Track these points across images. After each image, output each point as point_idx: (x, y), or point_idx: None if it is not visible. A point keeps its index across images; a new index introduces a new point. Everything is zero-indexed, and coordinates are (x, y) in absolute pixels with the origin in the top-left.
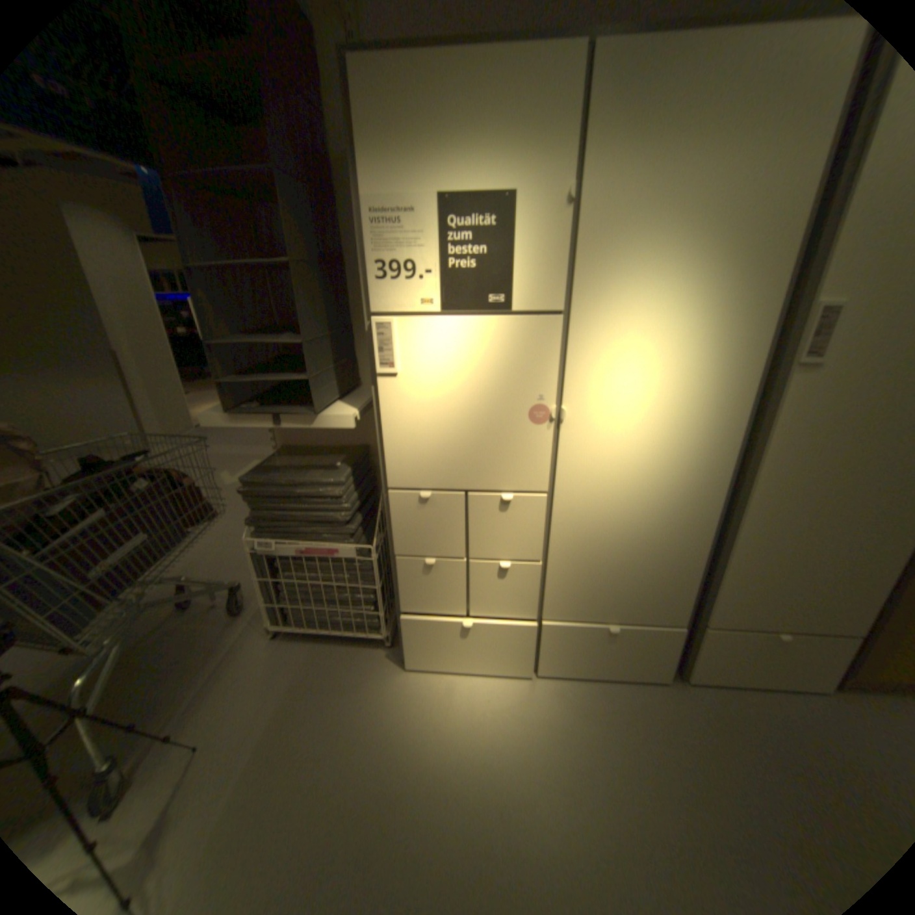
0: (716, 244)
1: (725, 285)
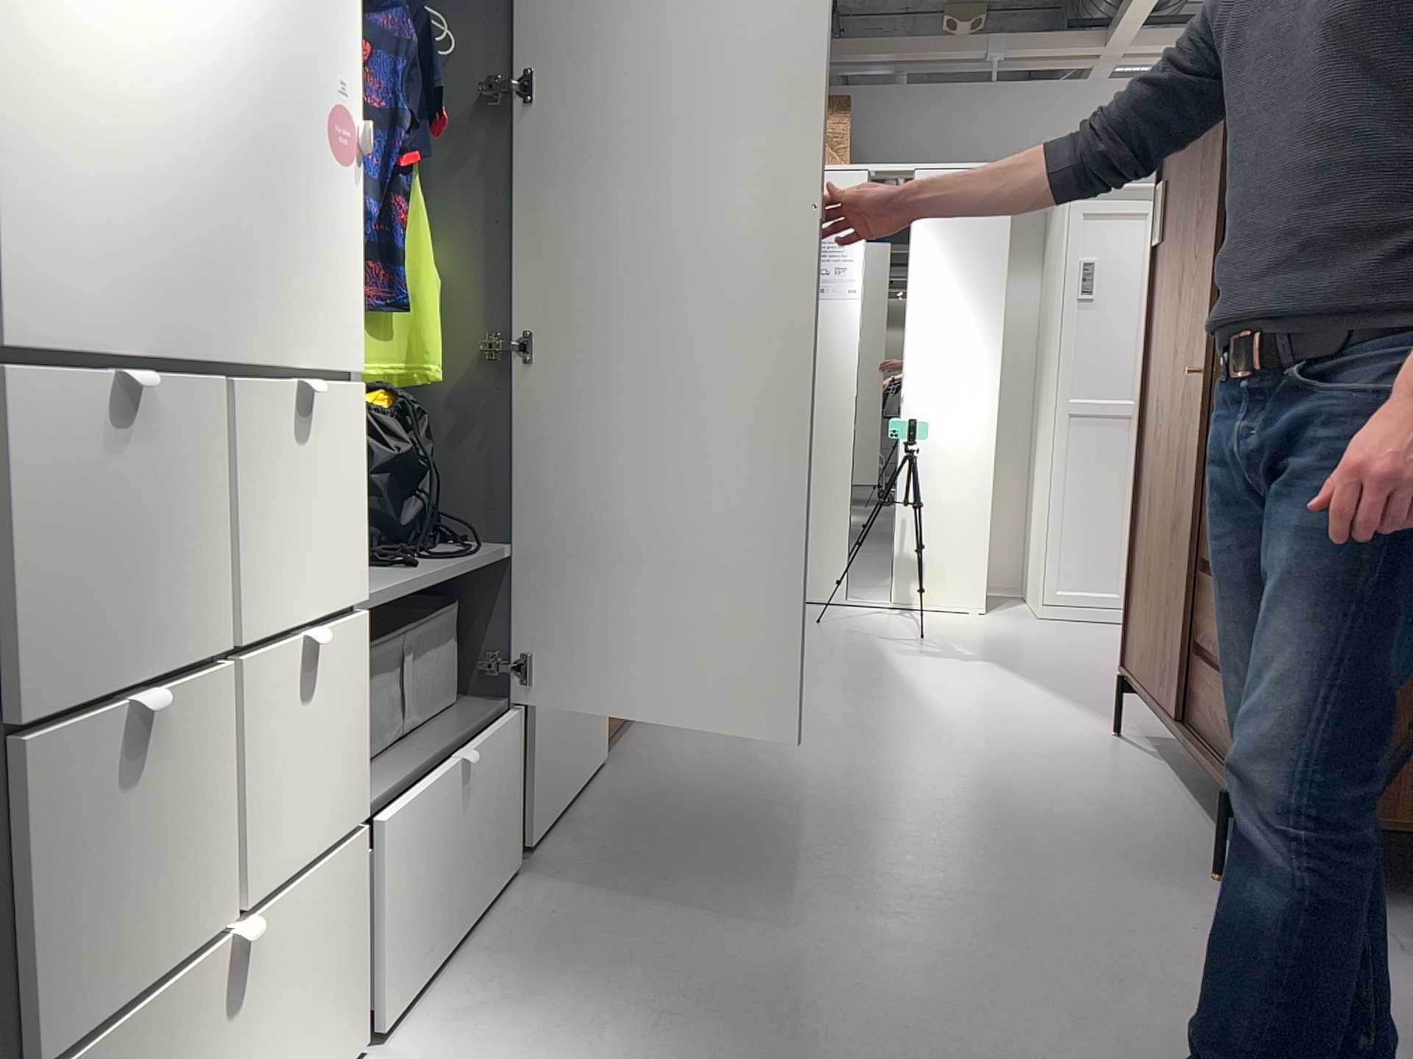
0: None
1: None
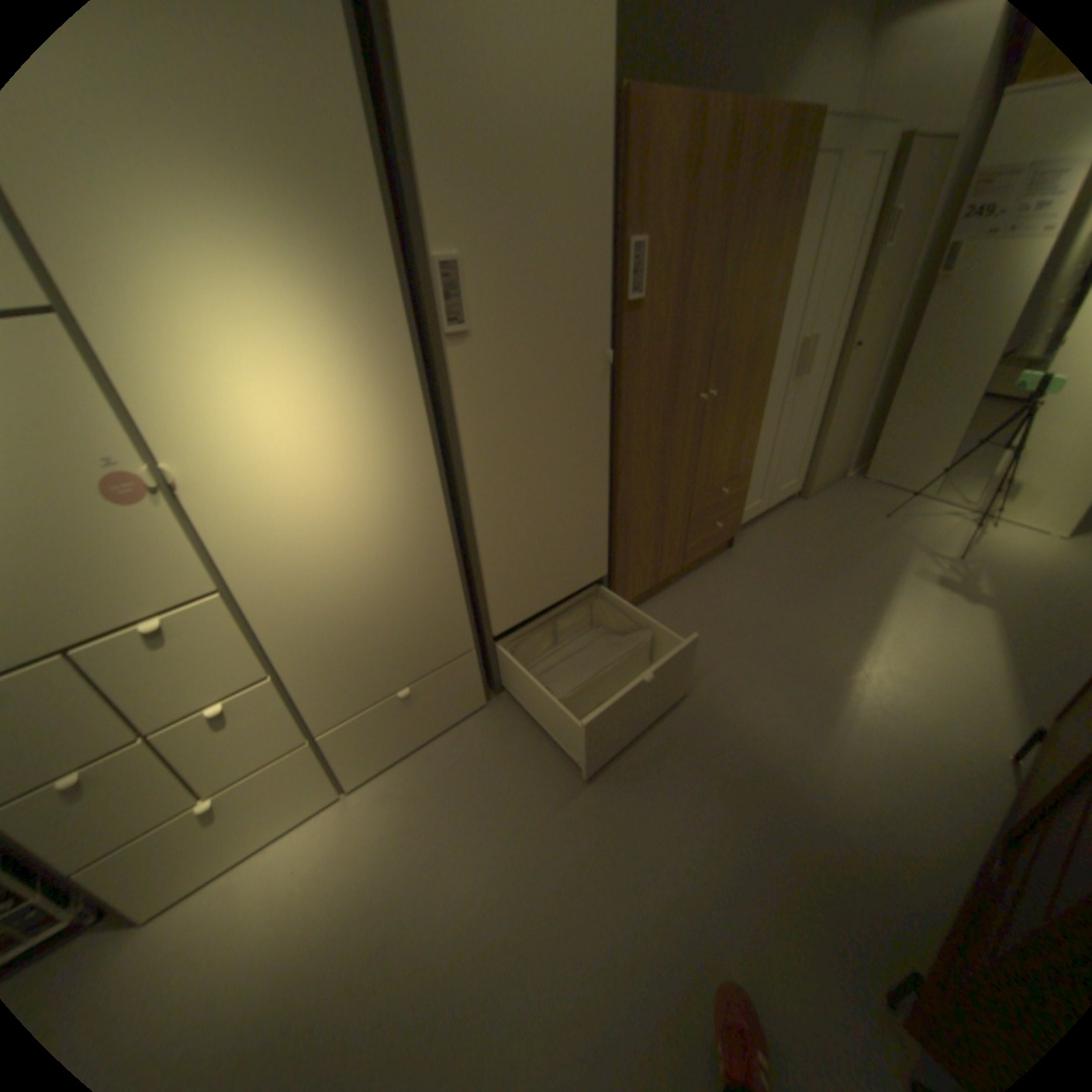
0: (268, 179)
1: (313, 242)
